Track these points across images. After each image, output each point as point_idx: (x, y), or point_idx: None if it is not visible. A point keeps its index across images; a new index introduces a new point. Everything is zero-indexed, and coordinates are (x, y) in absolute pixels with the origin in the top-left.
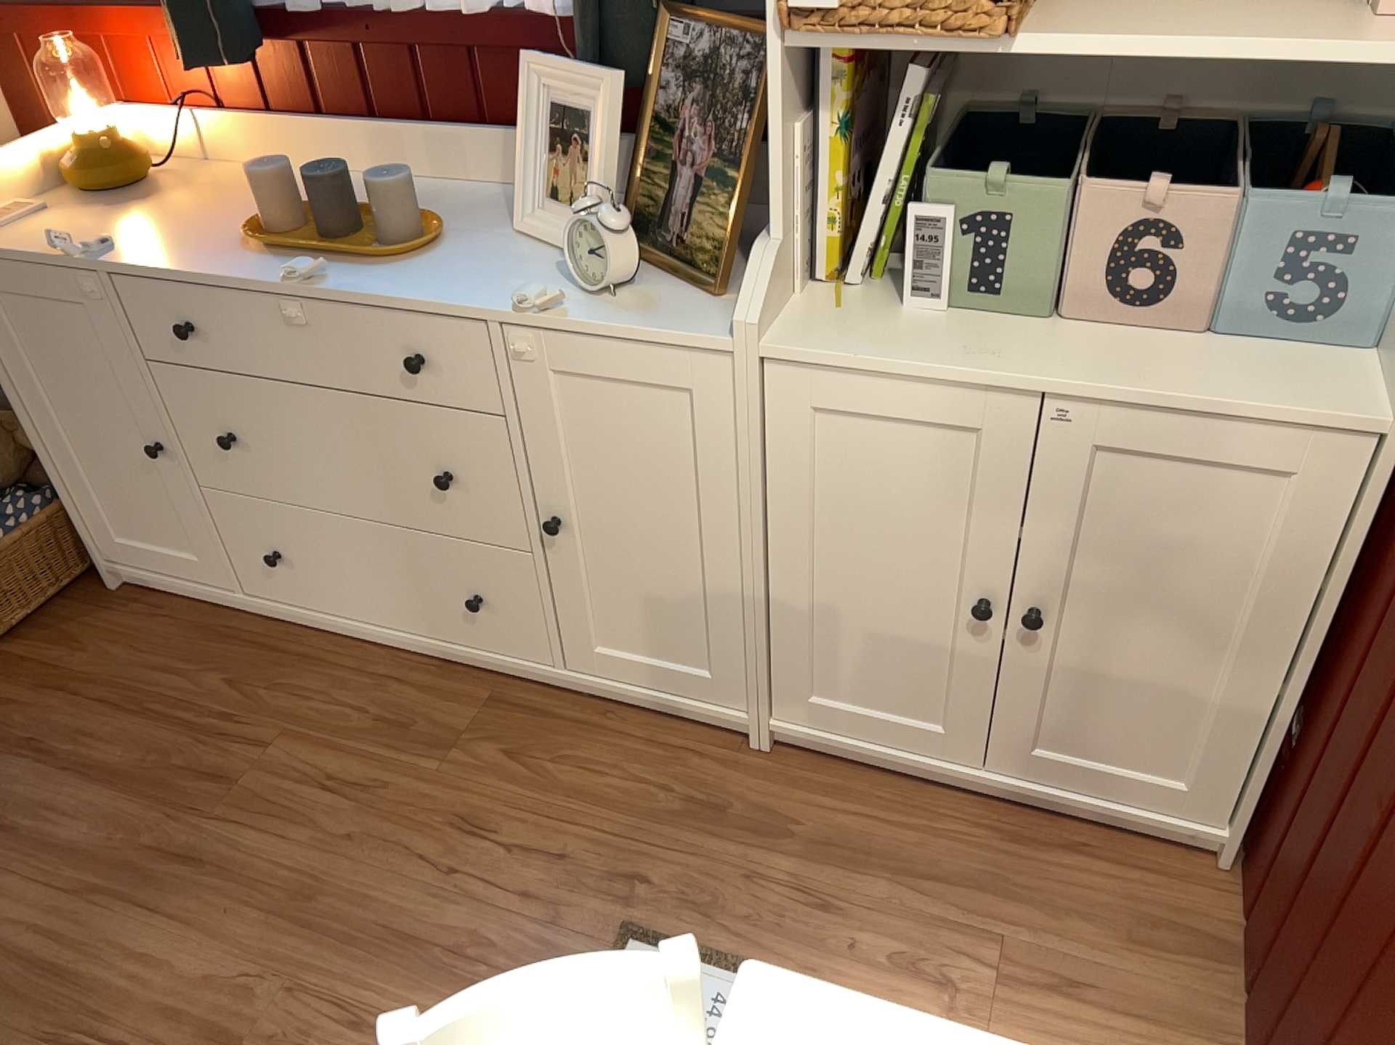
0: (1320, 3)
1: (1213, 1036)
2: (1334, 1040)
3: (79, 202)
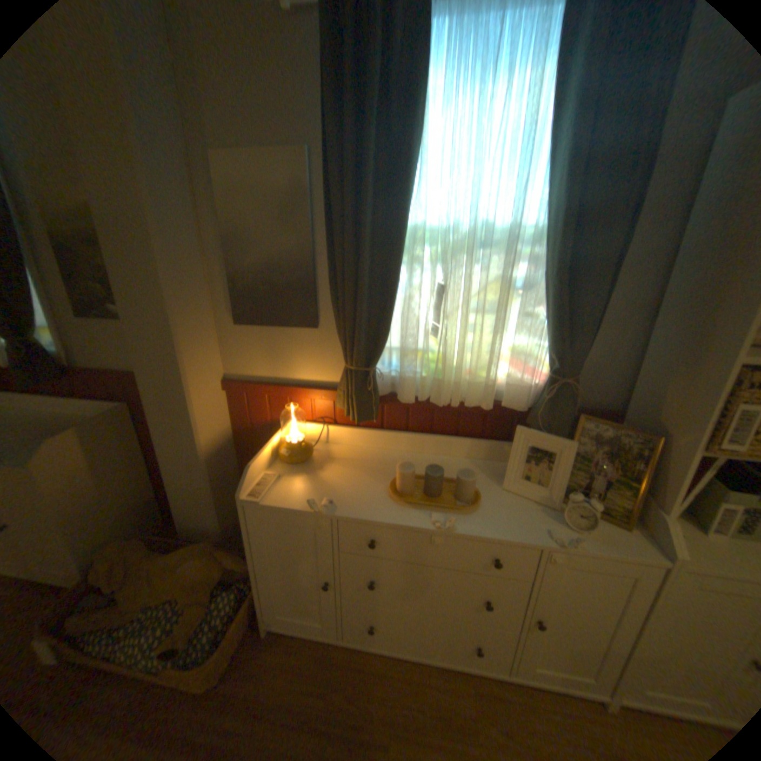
0: None
1: None
2: None
3: (290, 470)
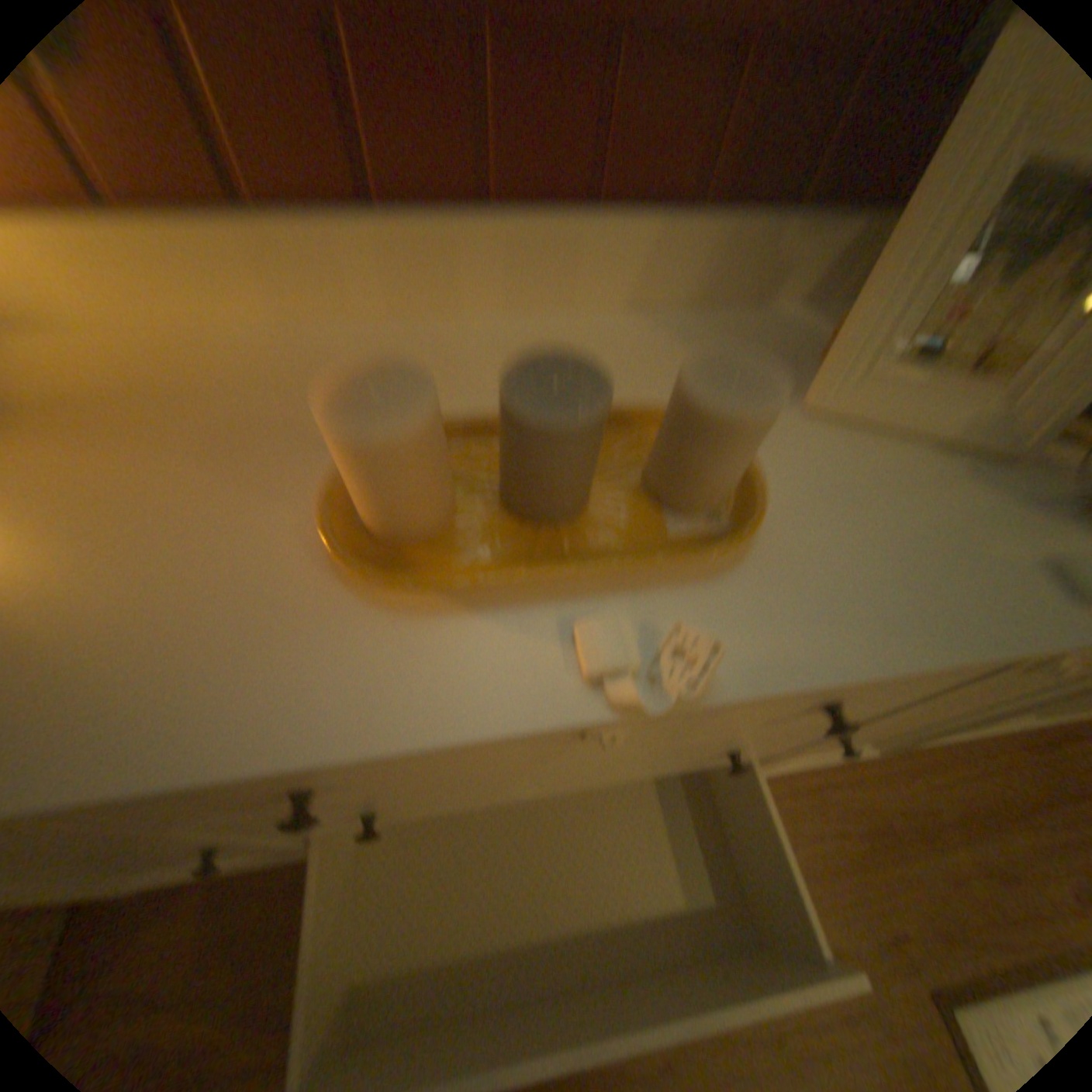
0: None
1: None
2: None
3: None
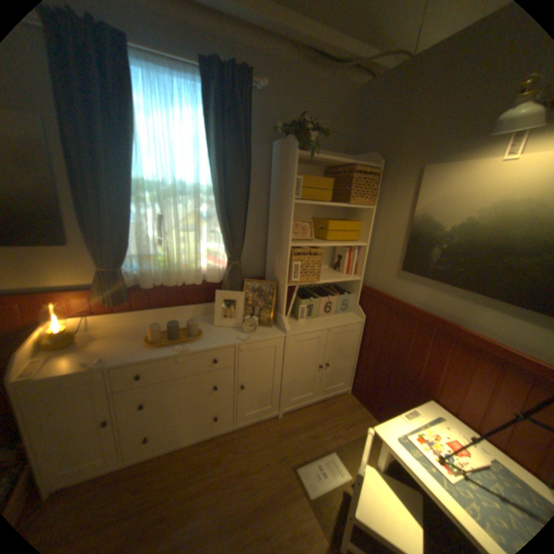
0: (333, 273)
1: (369, 420)
2: (396, 403)
3: (54, 355)
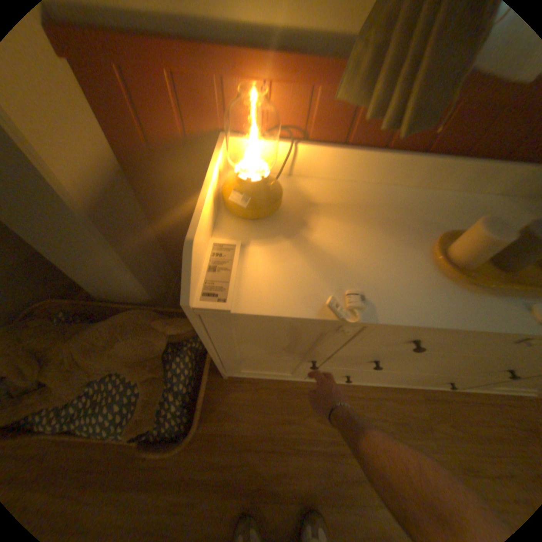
0: None
1: None
2: None
3: (254, 232)
